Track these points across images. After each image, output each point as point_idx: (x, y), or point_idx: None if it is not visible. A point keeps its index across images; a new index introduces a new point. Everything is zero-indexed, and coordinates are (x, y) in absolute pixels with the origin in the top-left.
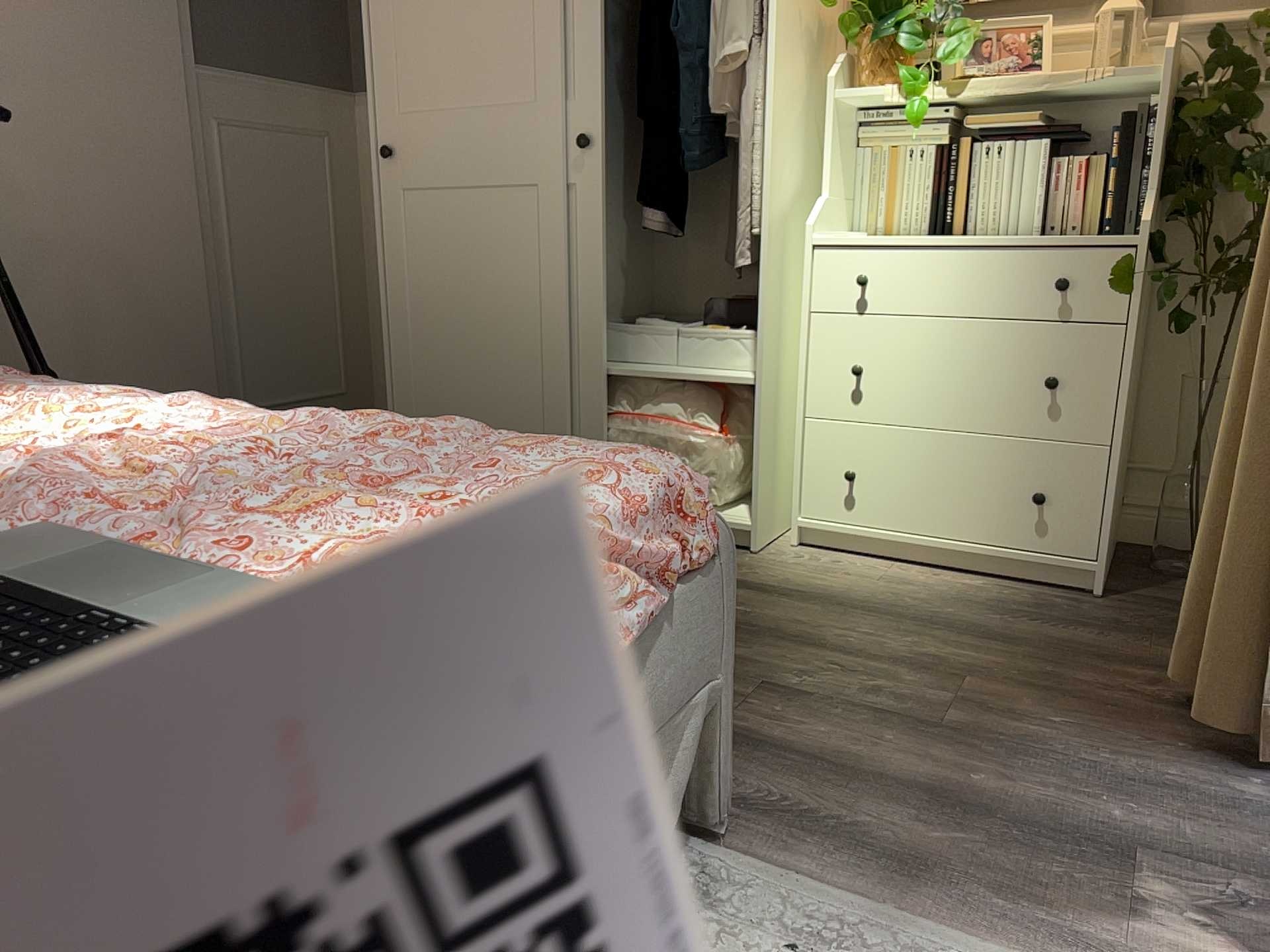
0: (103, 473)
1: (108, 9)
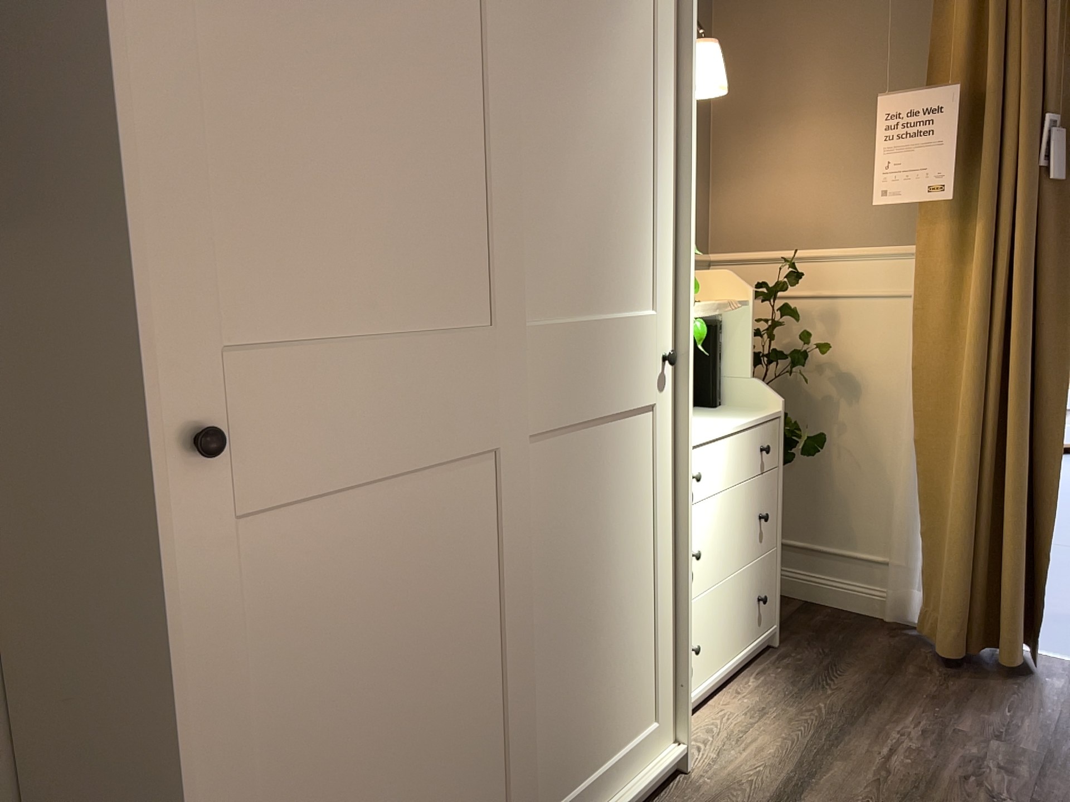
0: None
1: None
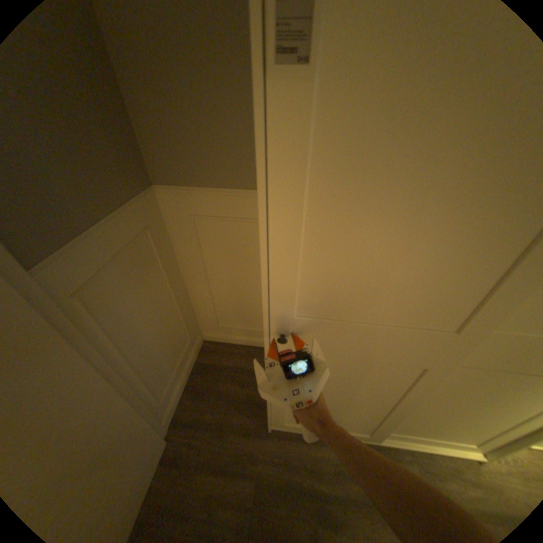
0: None
1: None
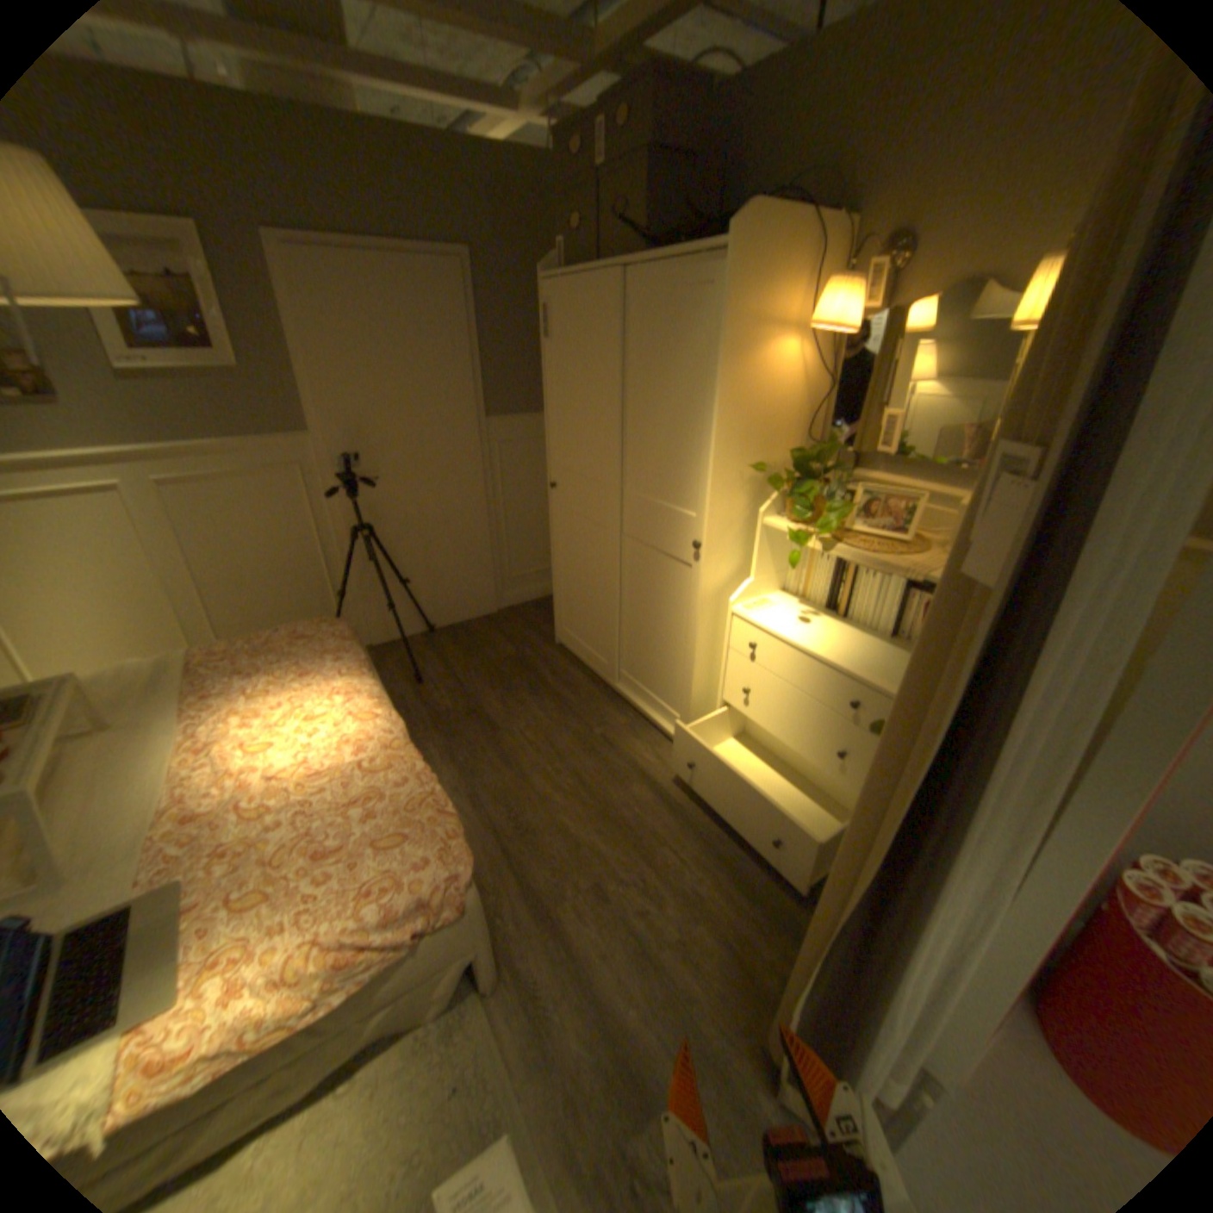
0: (258, 802)
1: (436, 403)
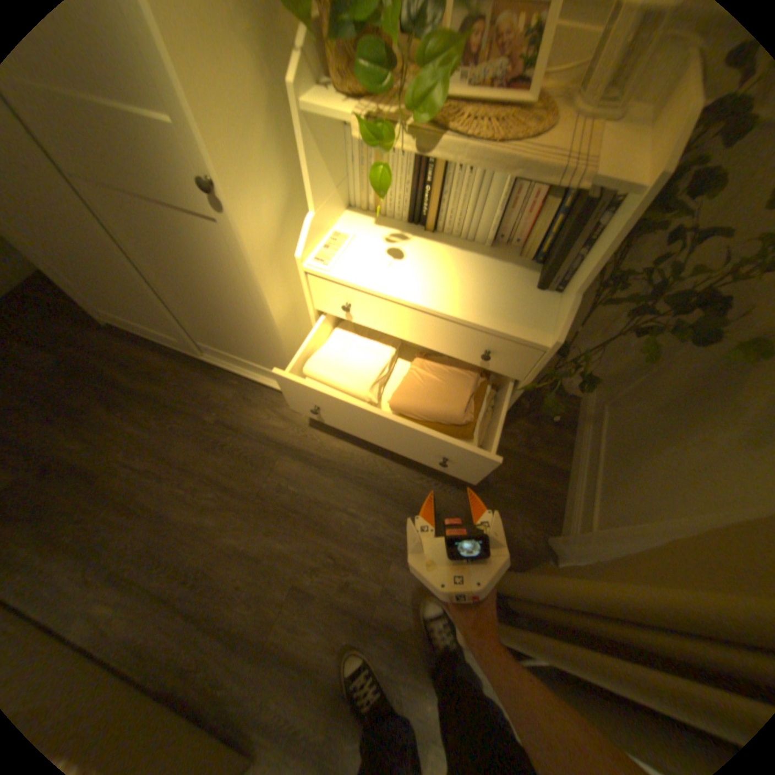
0: None
1: None
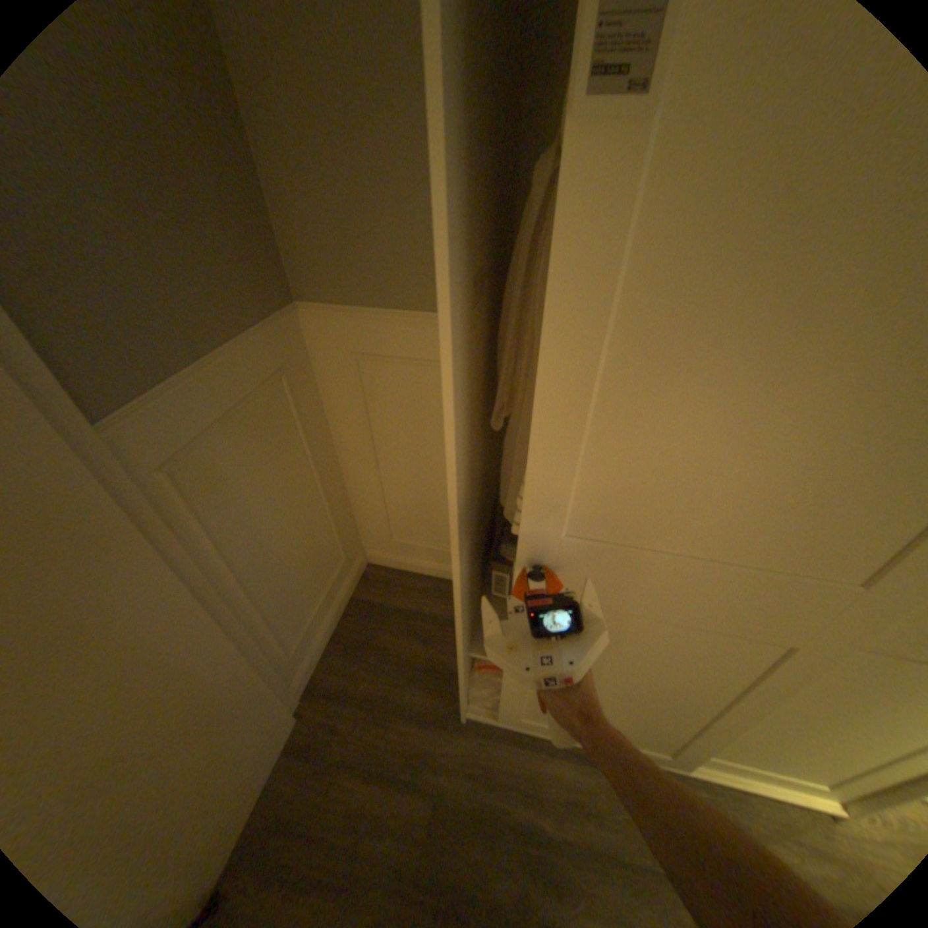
0: None
1: None
